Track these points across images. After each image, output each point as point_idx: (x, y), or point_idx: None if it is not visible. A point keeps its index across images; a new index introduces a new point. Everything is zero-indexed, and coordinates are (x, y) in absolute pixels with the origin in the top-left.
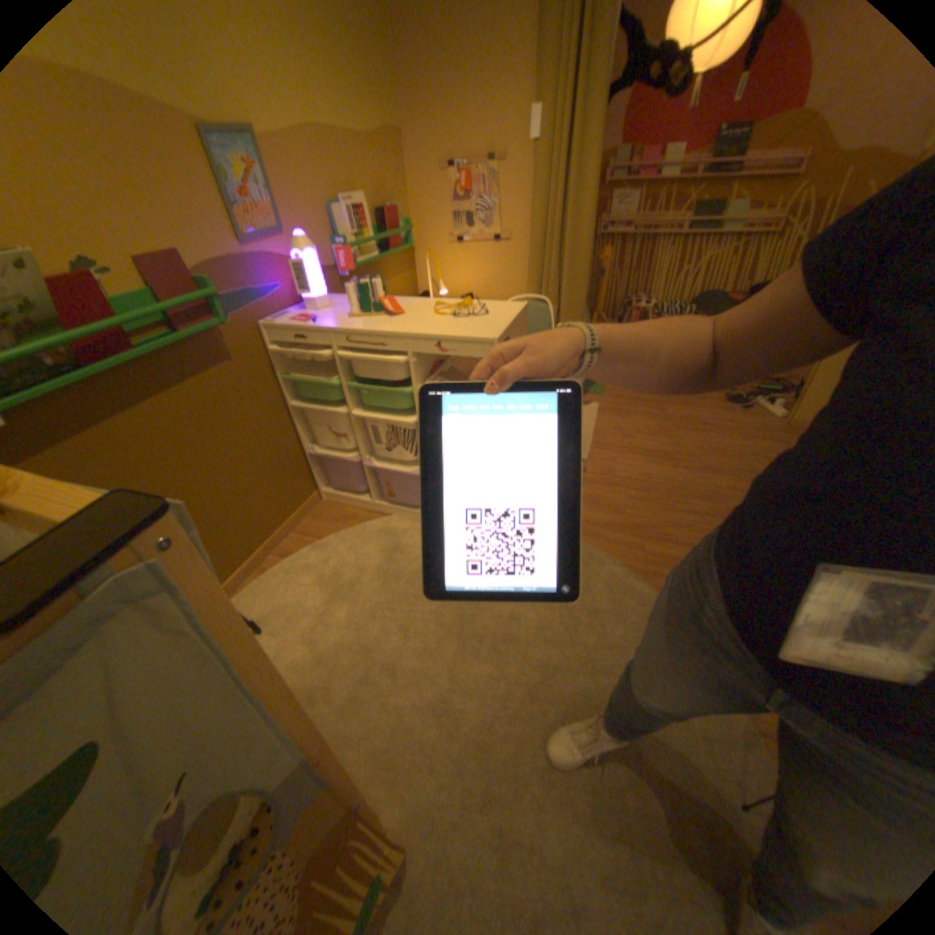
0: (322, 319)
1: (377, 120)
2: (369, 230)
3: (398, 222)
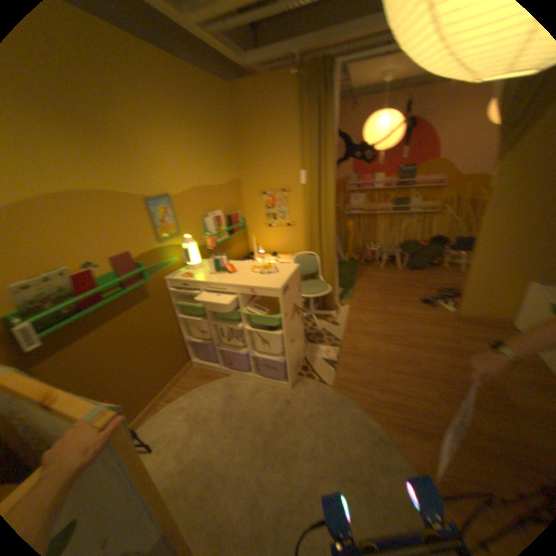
0: (197, 275)
1: (230, 178)
2: (224, 226)
3: (239, 220)
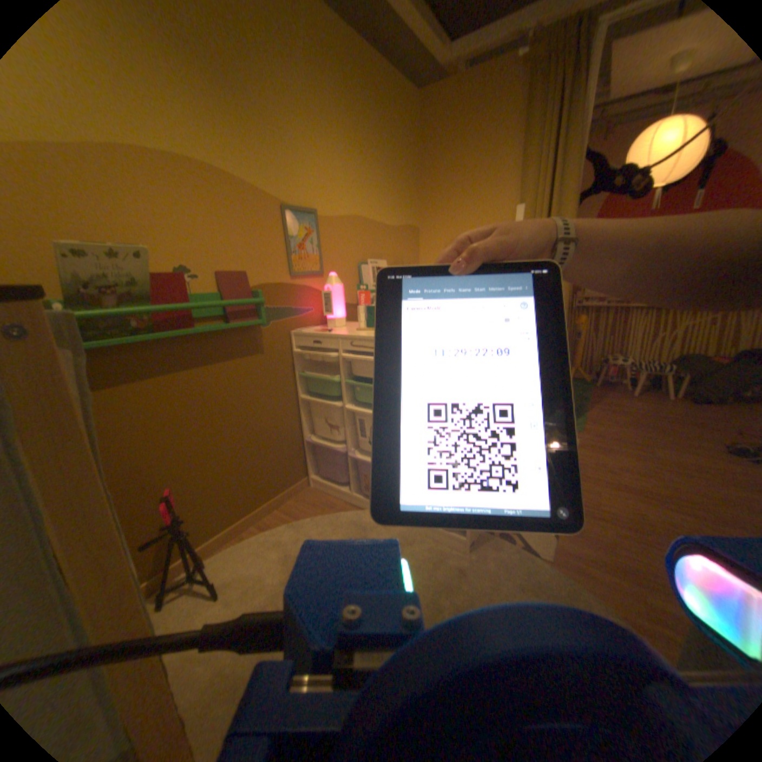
0: (336, 331)
1: (403, 220)
2: None
3: None
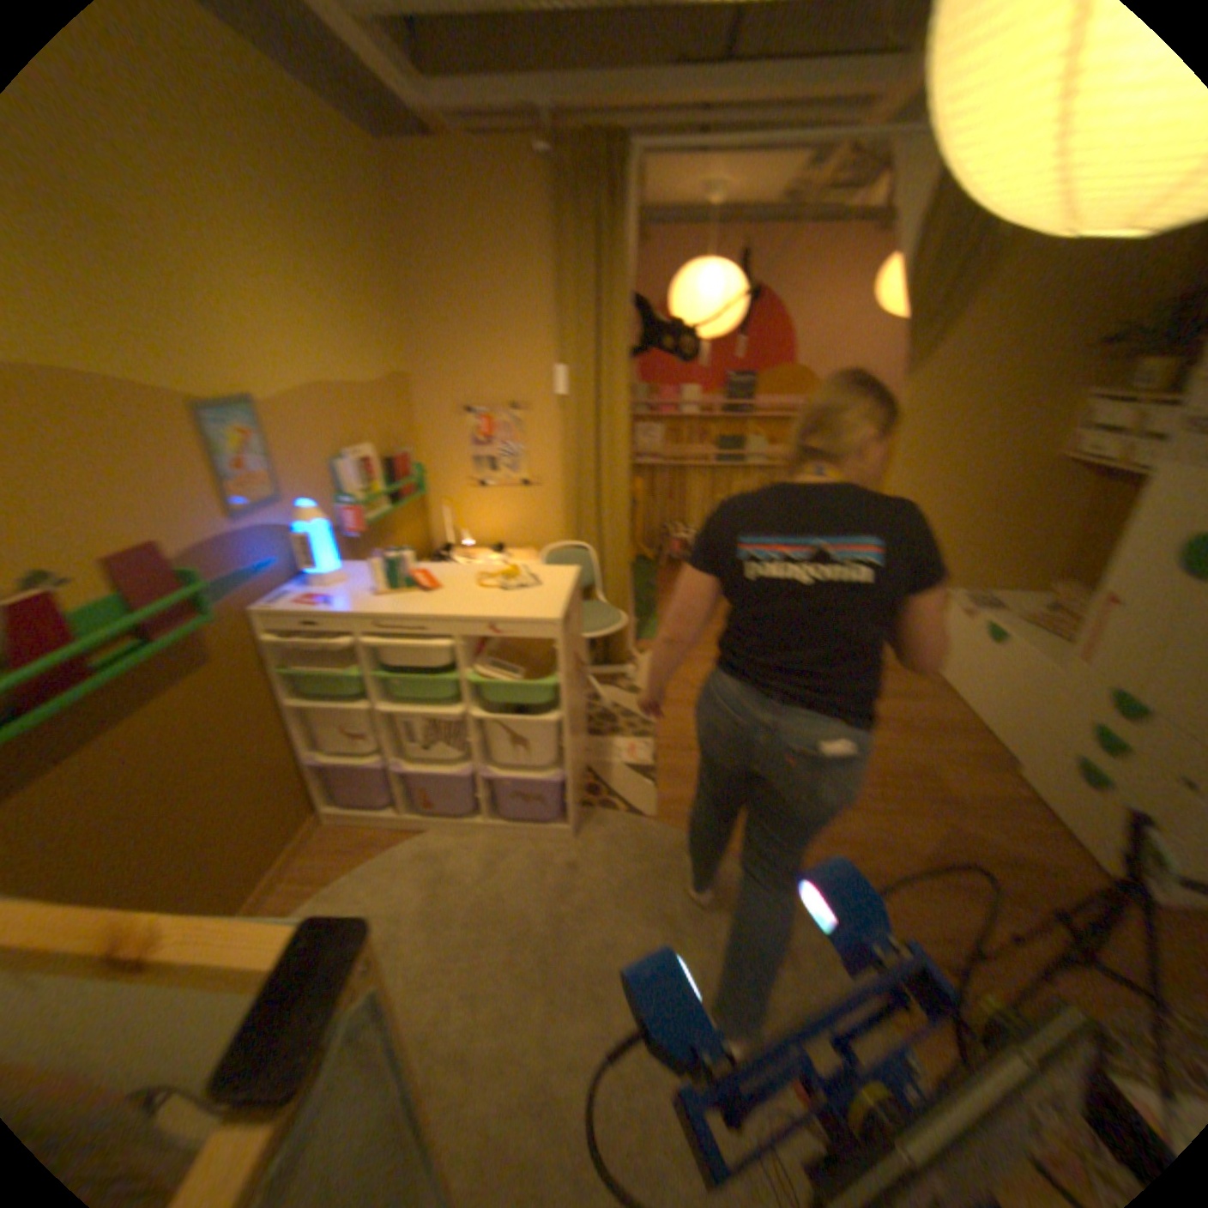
0: (341, 600)
1: (388, 370)
2: (382, 482)
3: (413, 469)
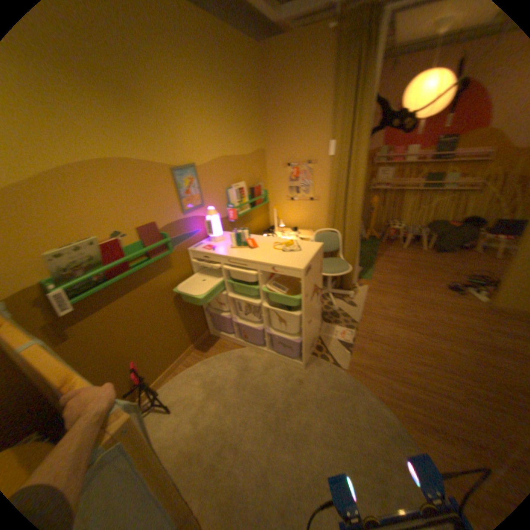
0: (217, 248)
1: (253, 148)
2: (245, 198)
3: (260, 192)
